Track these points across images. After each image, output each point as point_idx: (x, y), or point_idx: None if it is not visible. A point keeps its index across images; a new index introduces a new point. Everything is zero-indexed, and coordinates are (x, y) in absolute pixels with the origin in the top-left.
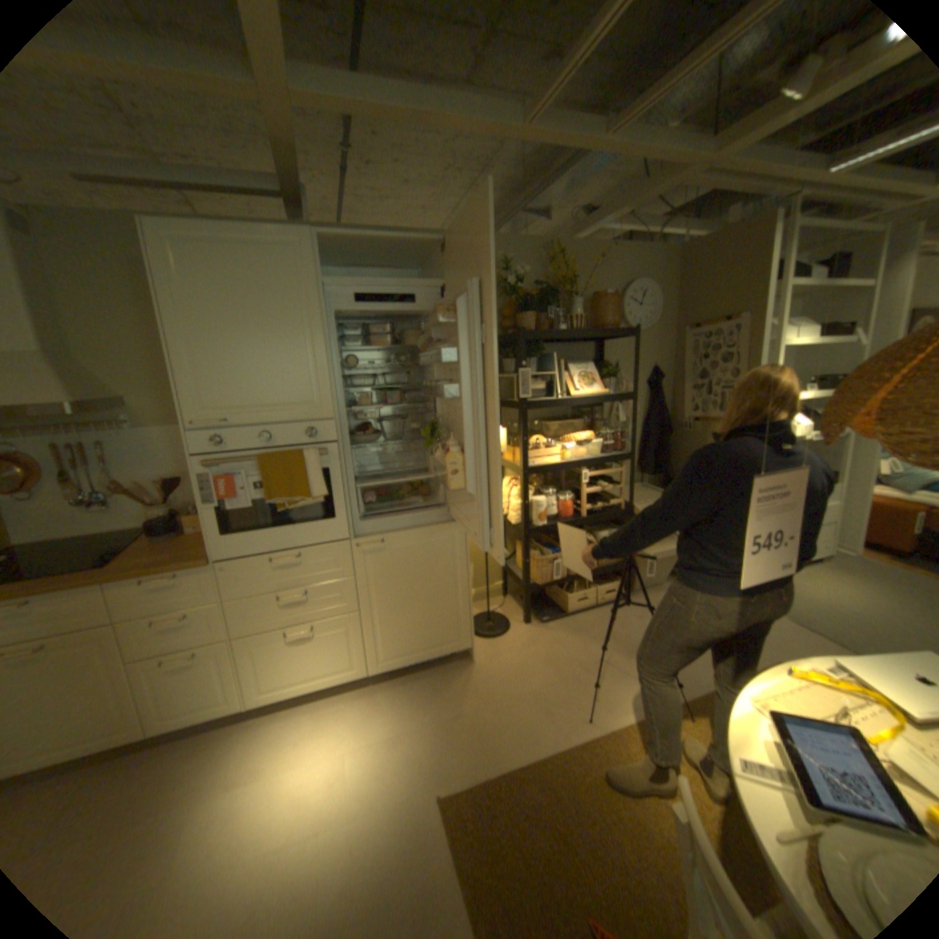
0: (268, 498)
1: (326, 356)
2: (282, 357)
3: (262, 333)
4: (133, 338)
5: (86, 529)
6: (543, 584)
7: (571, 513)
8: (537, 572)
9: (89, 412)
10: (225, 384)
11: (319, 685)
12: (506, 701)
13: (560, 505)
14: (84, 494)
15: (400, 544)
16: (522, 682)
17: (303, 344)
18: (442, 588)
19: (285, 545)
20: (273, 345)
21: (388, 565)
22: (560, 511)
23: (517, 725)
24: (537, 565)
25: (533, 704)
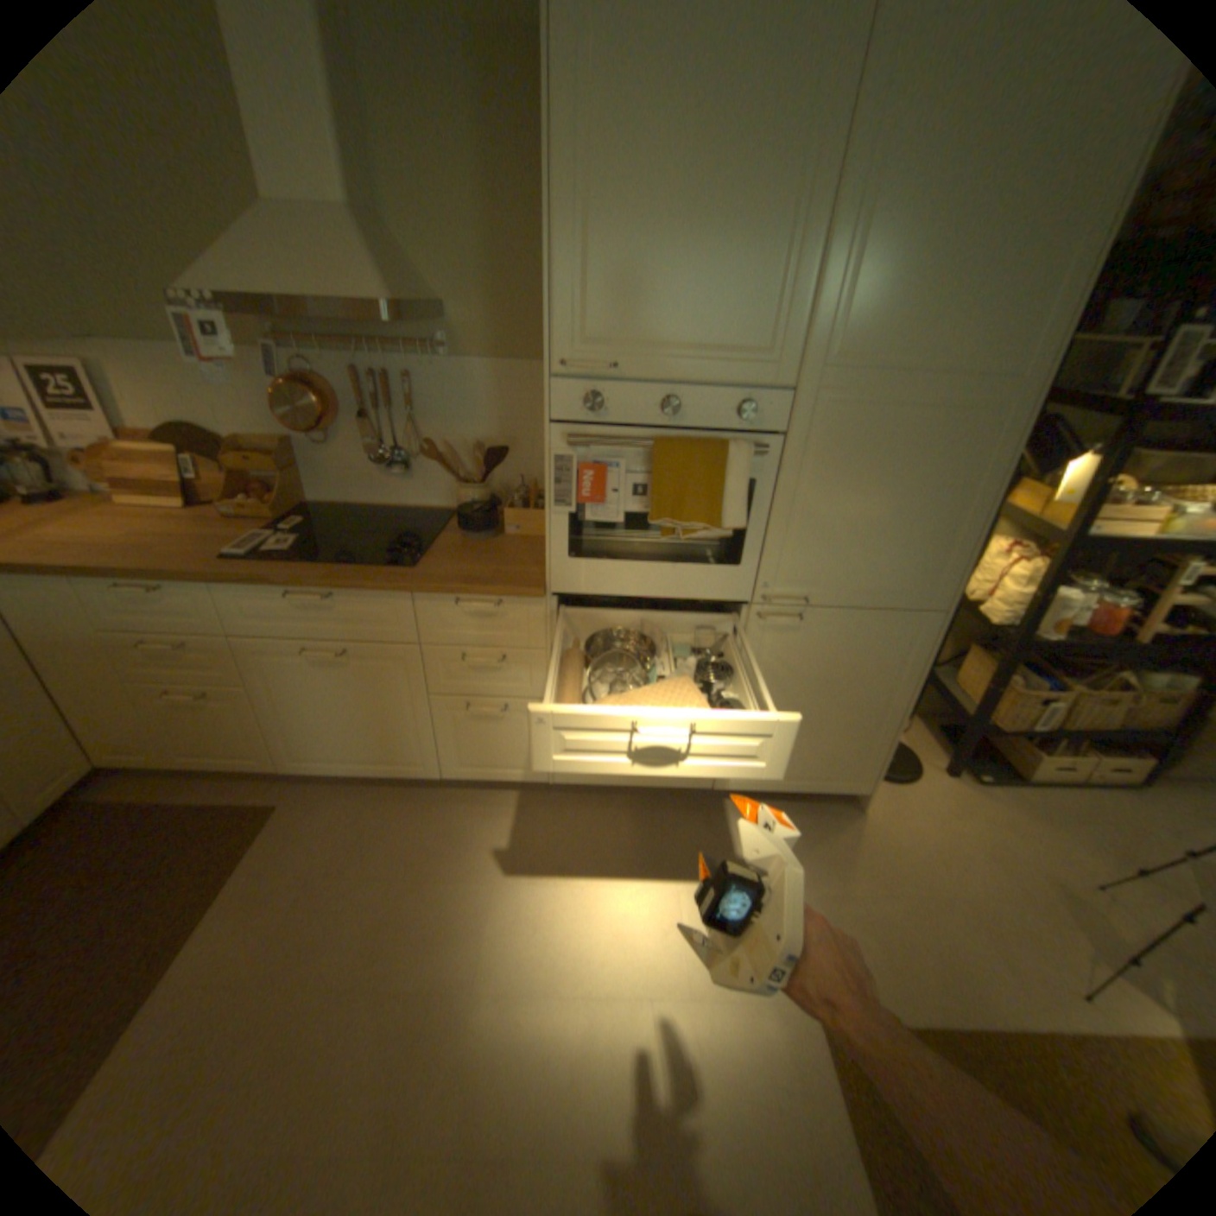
0: (657, 516)
1: (825, 250)
2: (741, 245)
3: (721, 185)
4: (468, 194)
5: (384, 496)
6: (1013, 732)
7: (1121, 632)
8: (1011, 712)
9: (399, 321)
10: (630, 294)
11: (649, 782)
12: (925, 900)
13: (1103, 612)
14: (384, 446)
15: (825, 628)
16: (952, 878)
17: (789, 219)
18: (865, 706)
19: (655, 591)
20: (733, 216)
21: (795, 654)
22: (1097, 623)
23: (948, 951)
24: (1017, 702)
25: (975, 924)
